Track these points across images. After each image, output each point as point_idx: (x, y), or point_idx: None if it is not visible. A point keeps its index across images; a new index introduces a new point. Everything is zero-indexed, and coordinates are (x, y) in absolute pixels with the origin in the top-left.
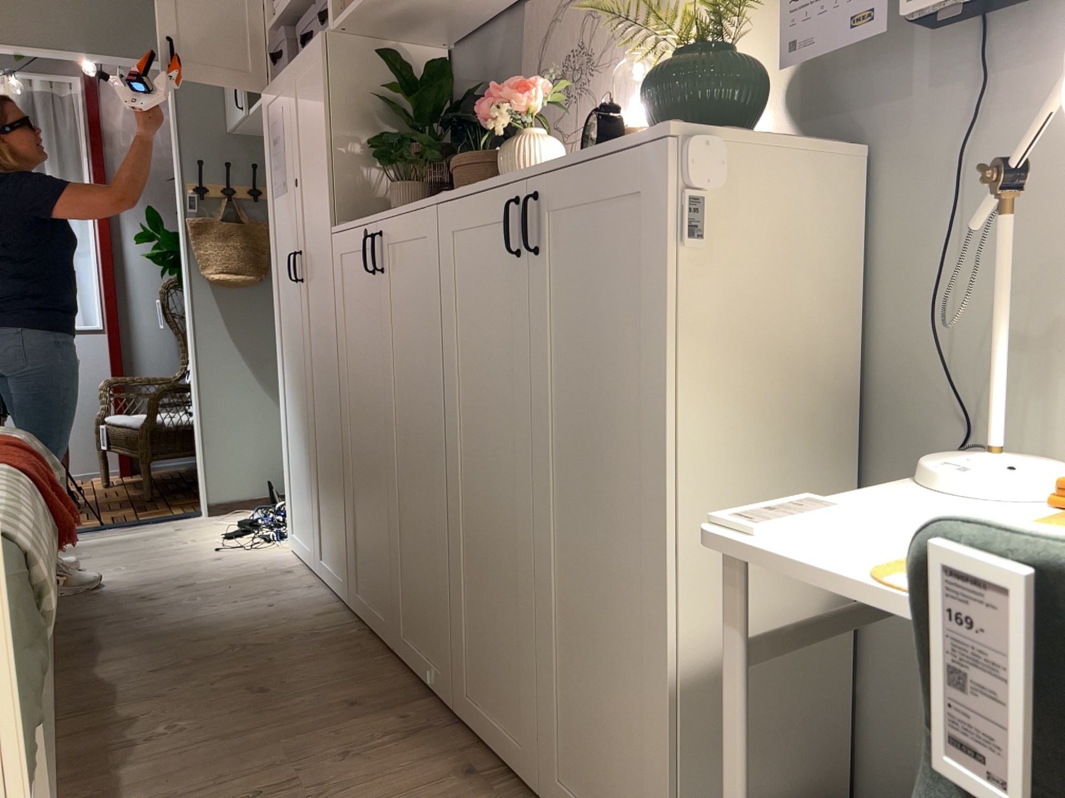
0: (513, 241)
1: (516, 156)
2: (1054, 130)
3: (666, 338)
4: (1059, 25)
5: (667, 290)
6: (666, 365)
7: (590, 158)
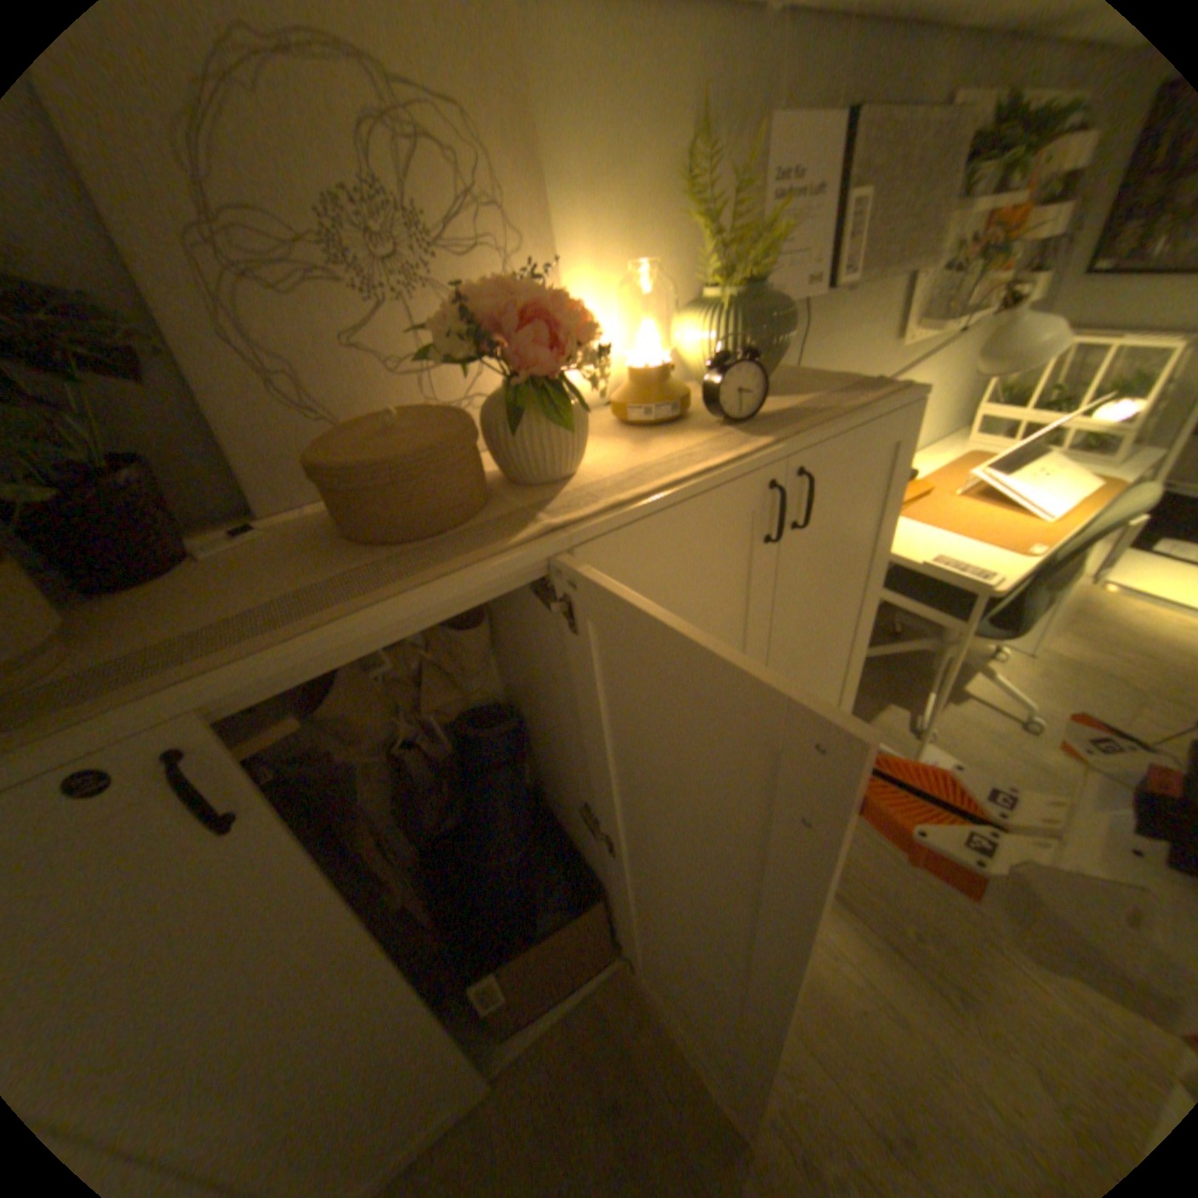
0: (760, 528)
1: (580, 421)
2: (818, 349)
3: (893, 529)
4: (825, 291)
5: (899, 500)
6: (889, 545)
7: (866, 419)
